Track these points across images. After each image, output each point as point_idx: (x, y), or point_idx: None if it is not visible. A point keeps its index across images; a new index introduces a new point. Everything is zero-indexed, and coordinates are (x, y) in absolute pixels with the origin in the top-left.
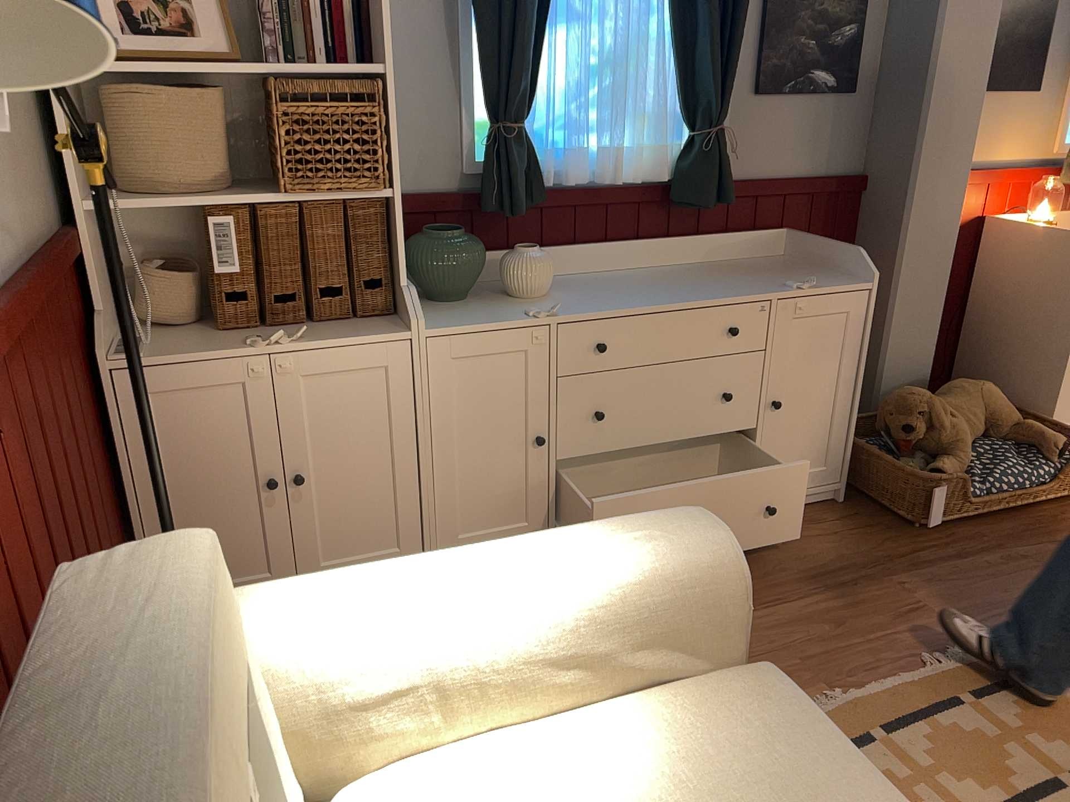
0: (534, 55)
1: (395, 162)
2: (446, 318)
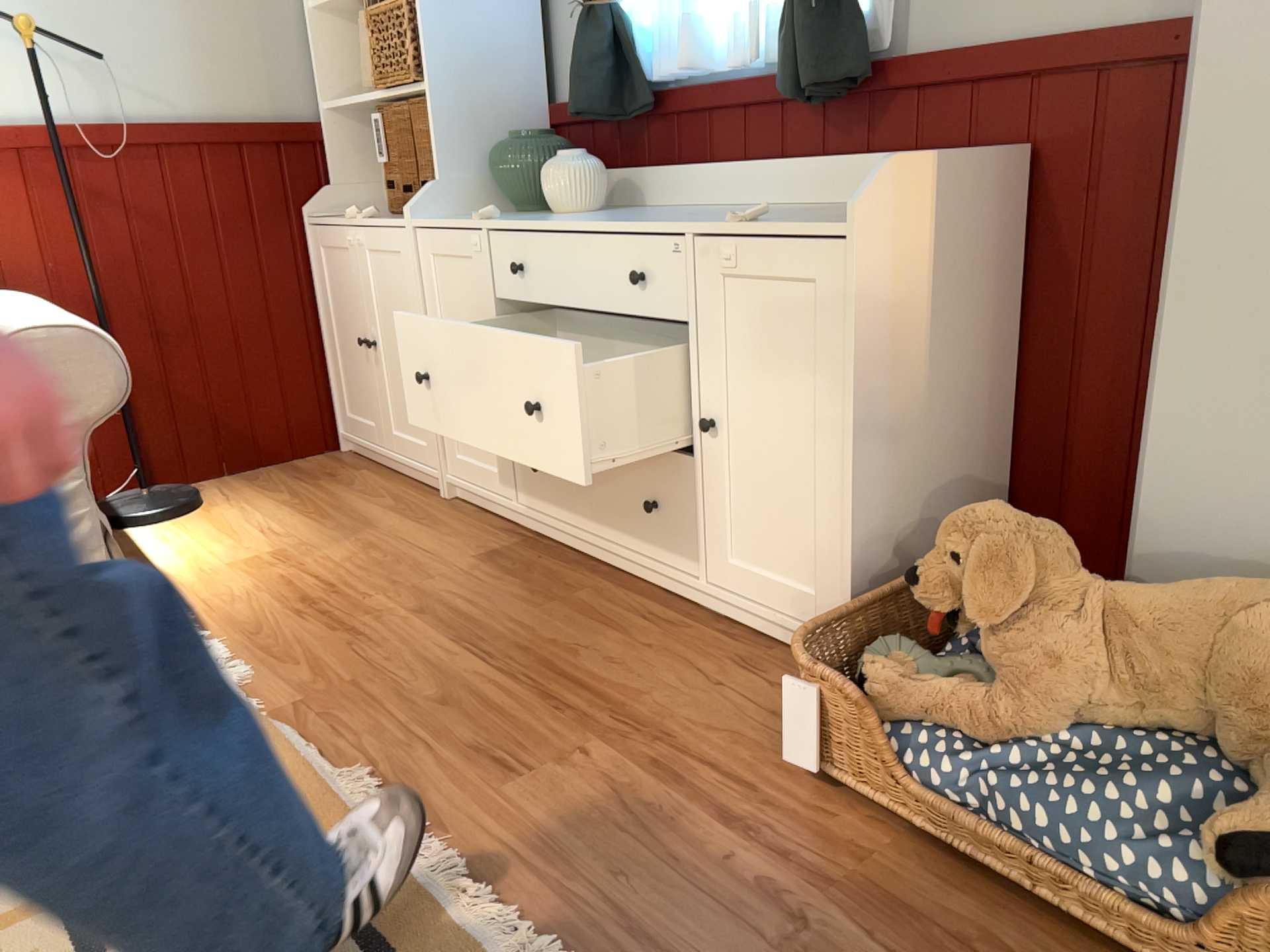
0: None
1: (425, 54)
2: (459, 218)
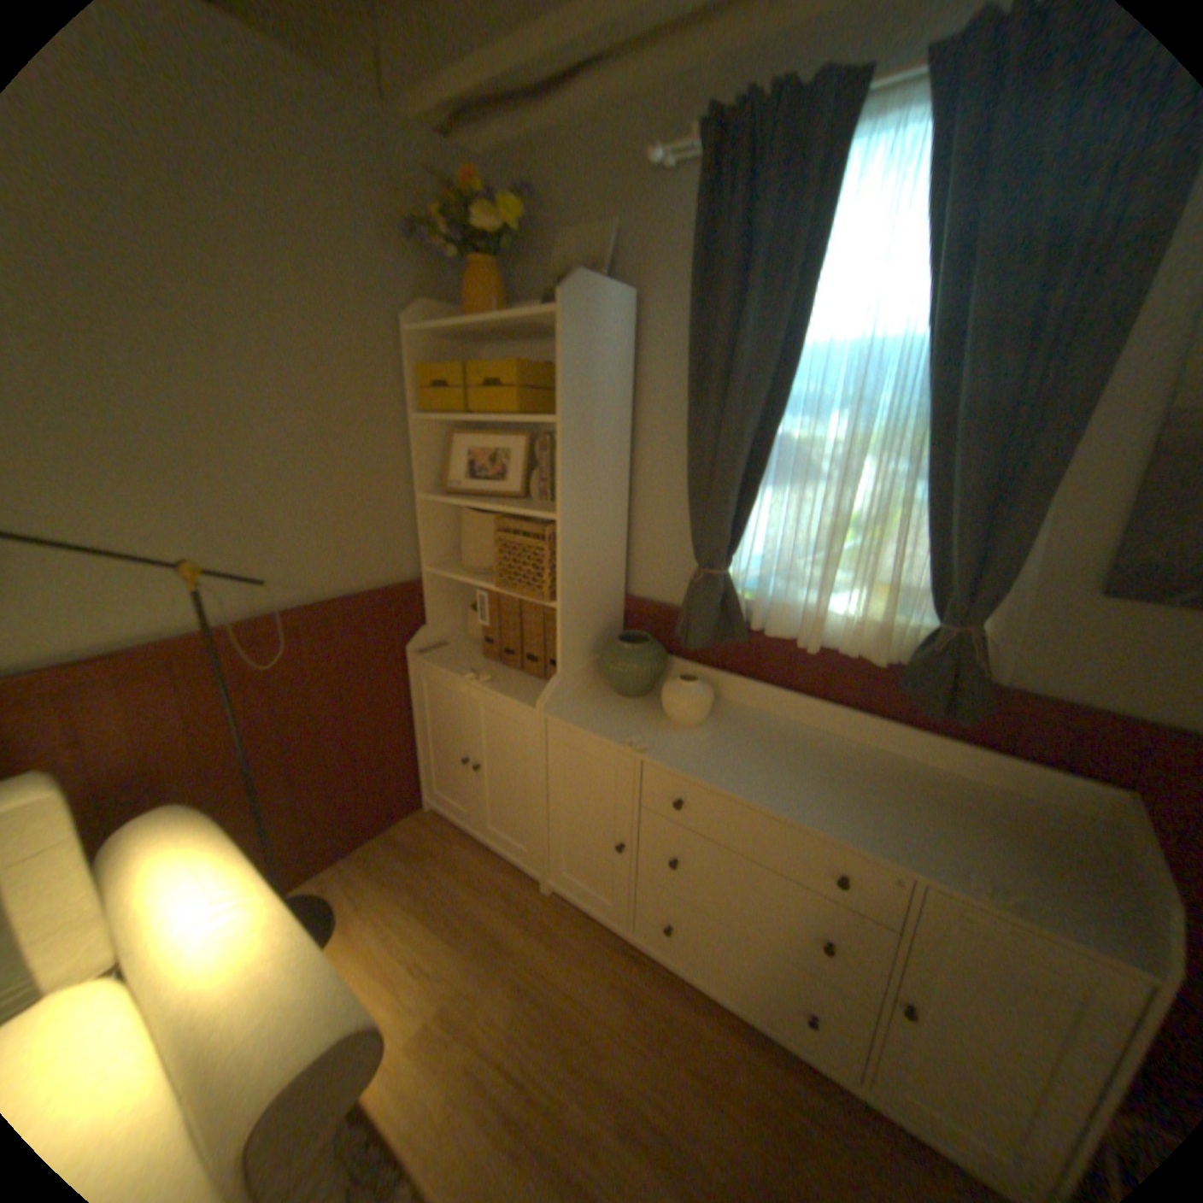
0: (741, 510)
1: (561, 584)
2: (584, 710)
